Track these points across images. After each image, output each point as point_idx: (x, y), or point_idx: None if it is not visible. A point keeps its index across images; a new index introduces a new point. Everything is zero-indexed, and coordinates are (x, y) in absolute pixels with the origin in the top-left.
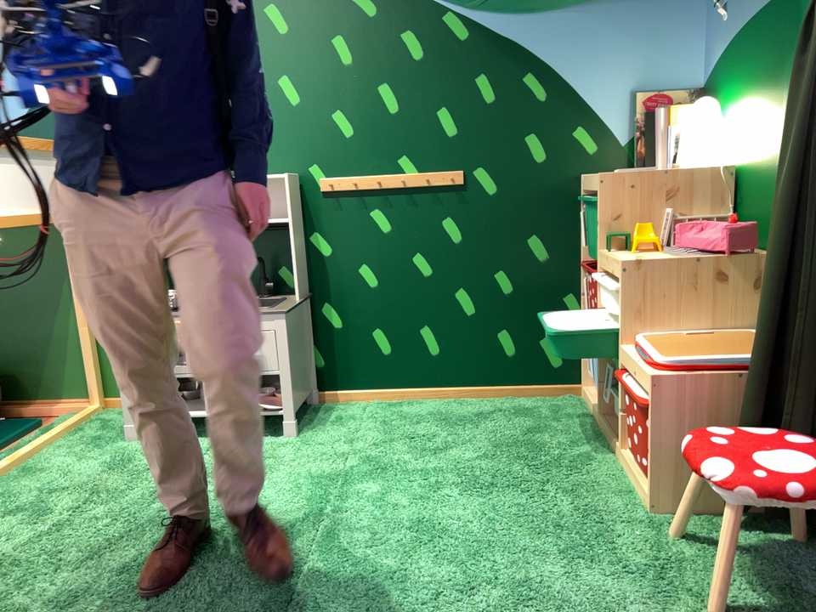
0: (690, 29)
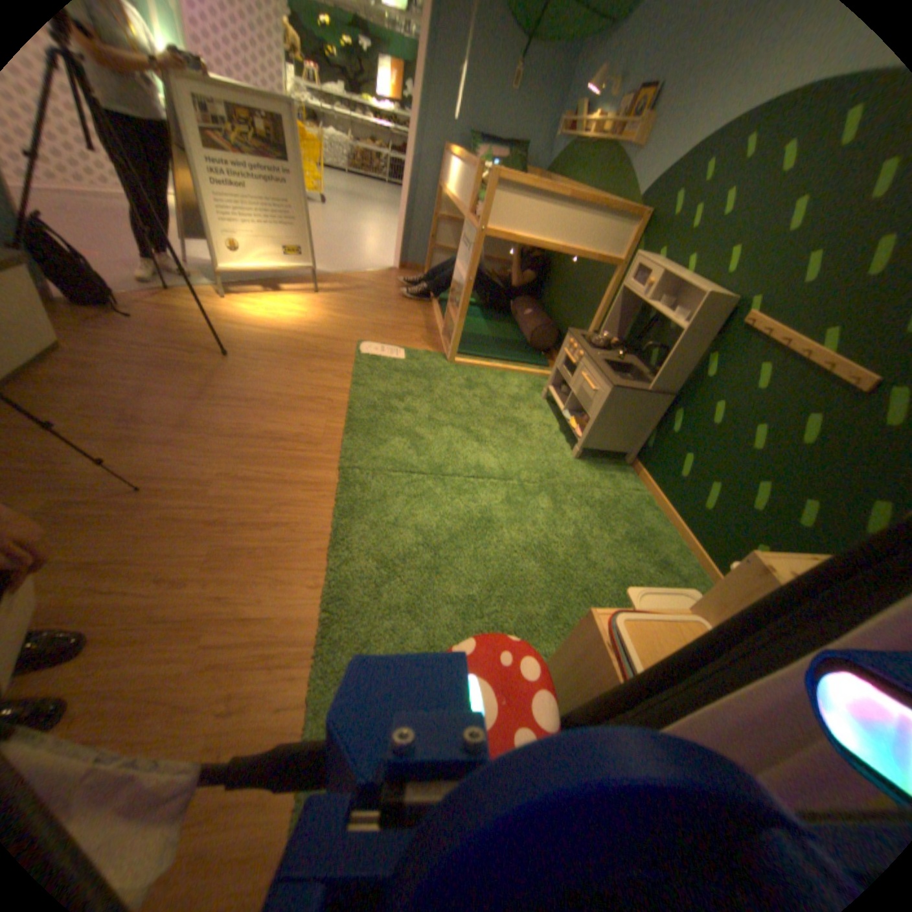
0: None
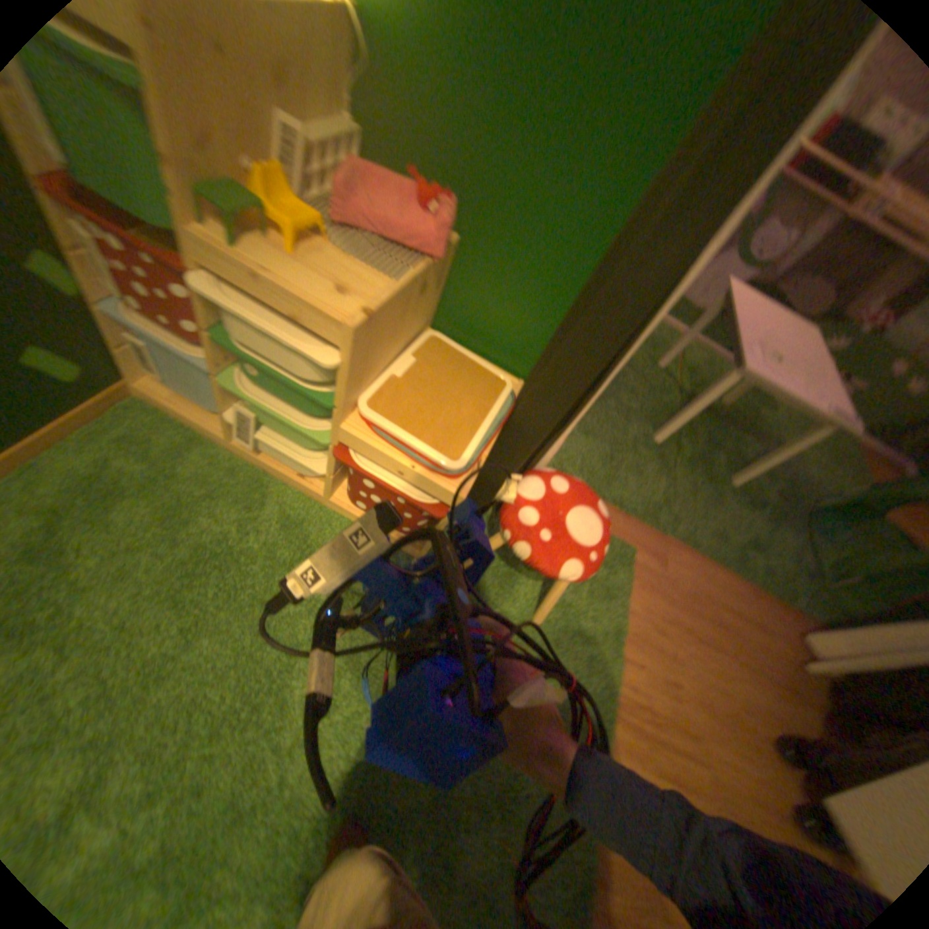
0: None
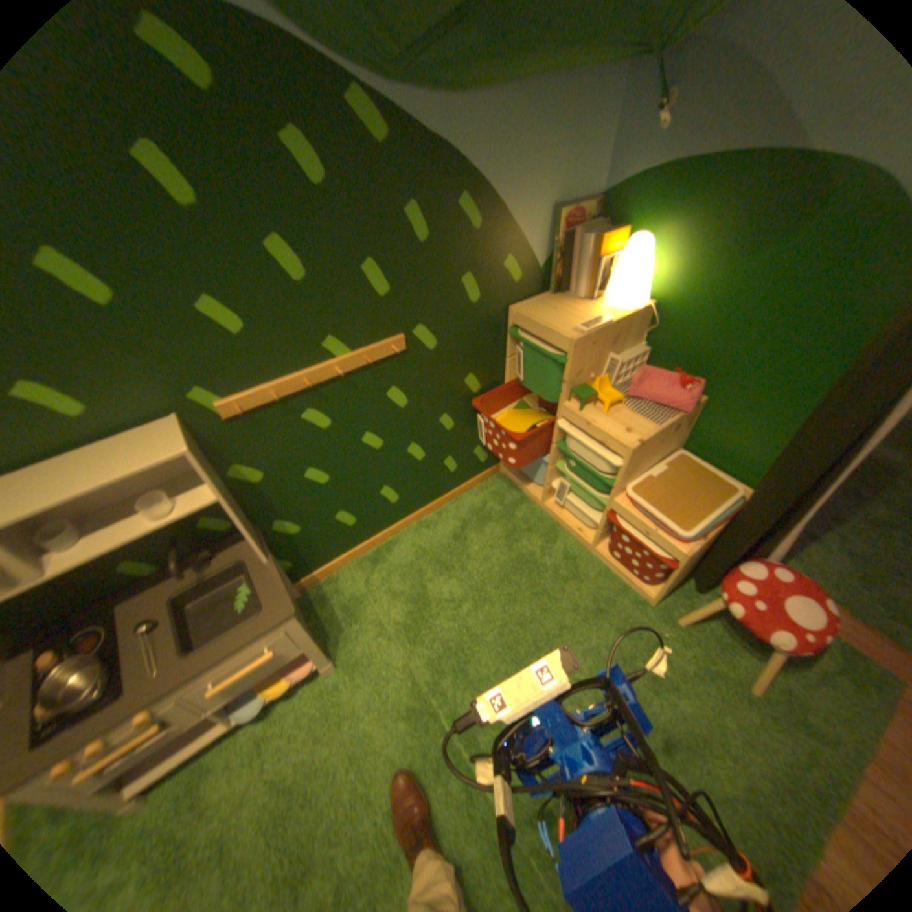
0: (611, 121)
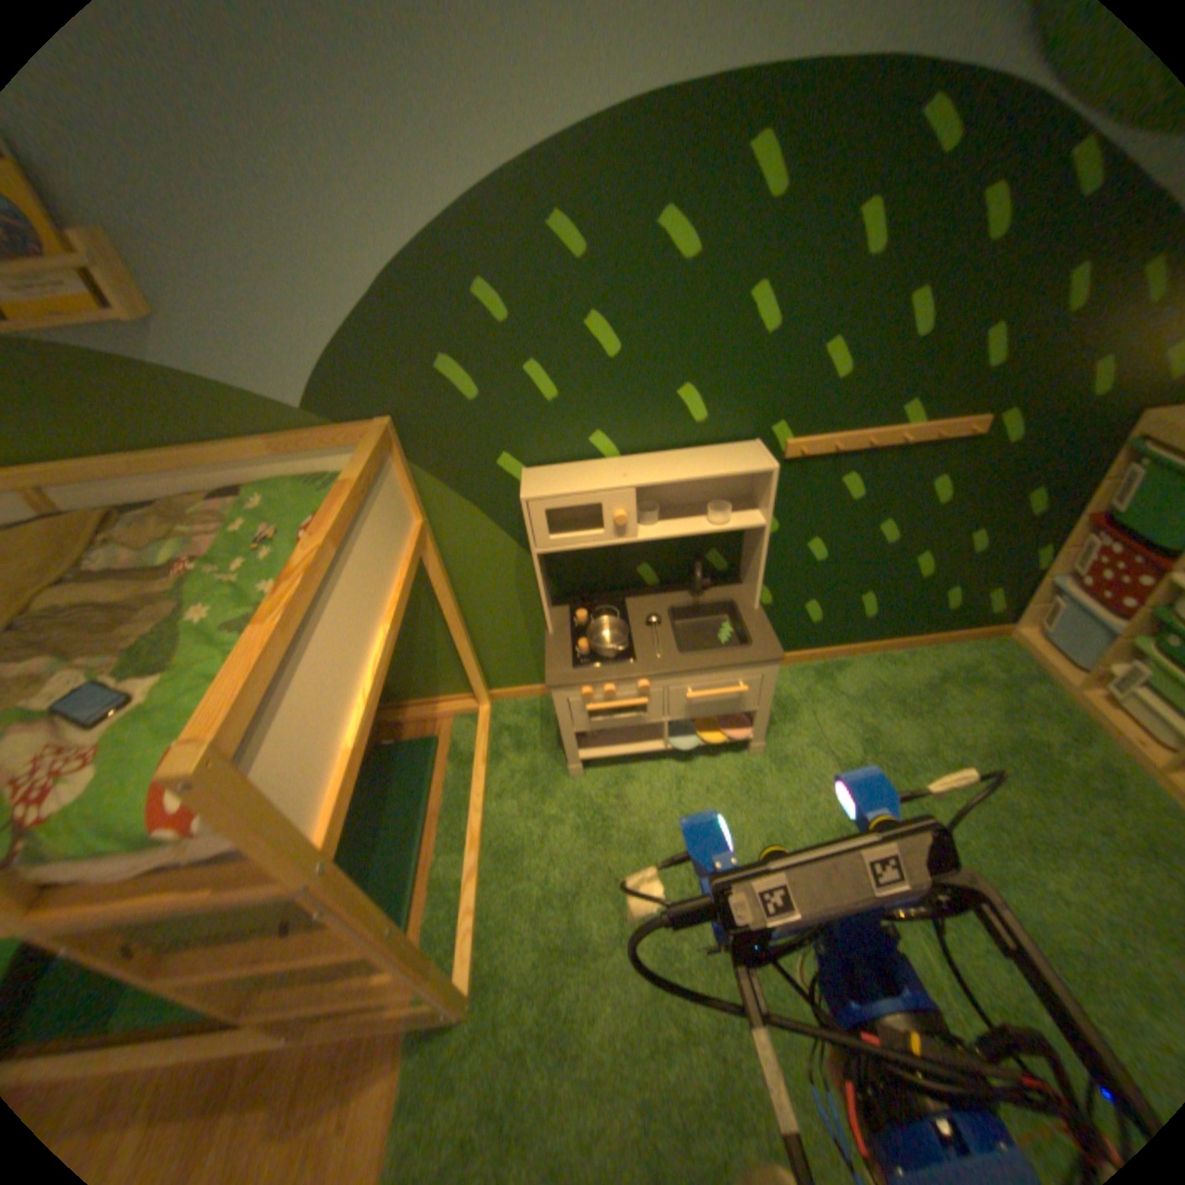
0: None
